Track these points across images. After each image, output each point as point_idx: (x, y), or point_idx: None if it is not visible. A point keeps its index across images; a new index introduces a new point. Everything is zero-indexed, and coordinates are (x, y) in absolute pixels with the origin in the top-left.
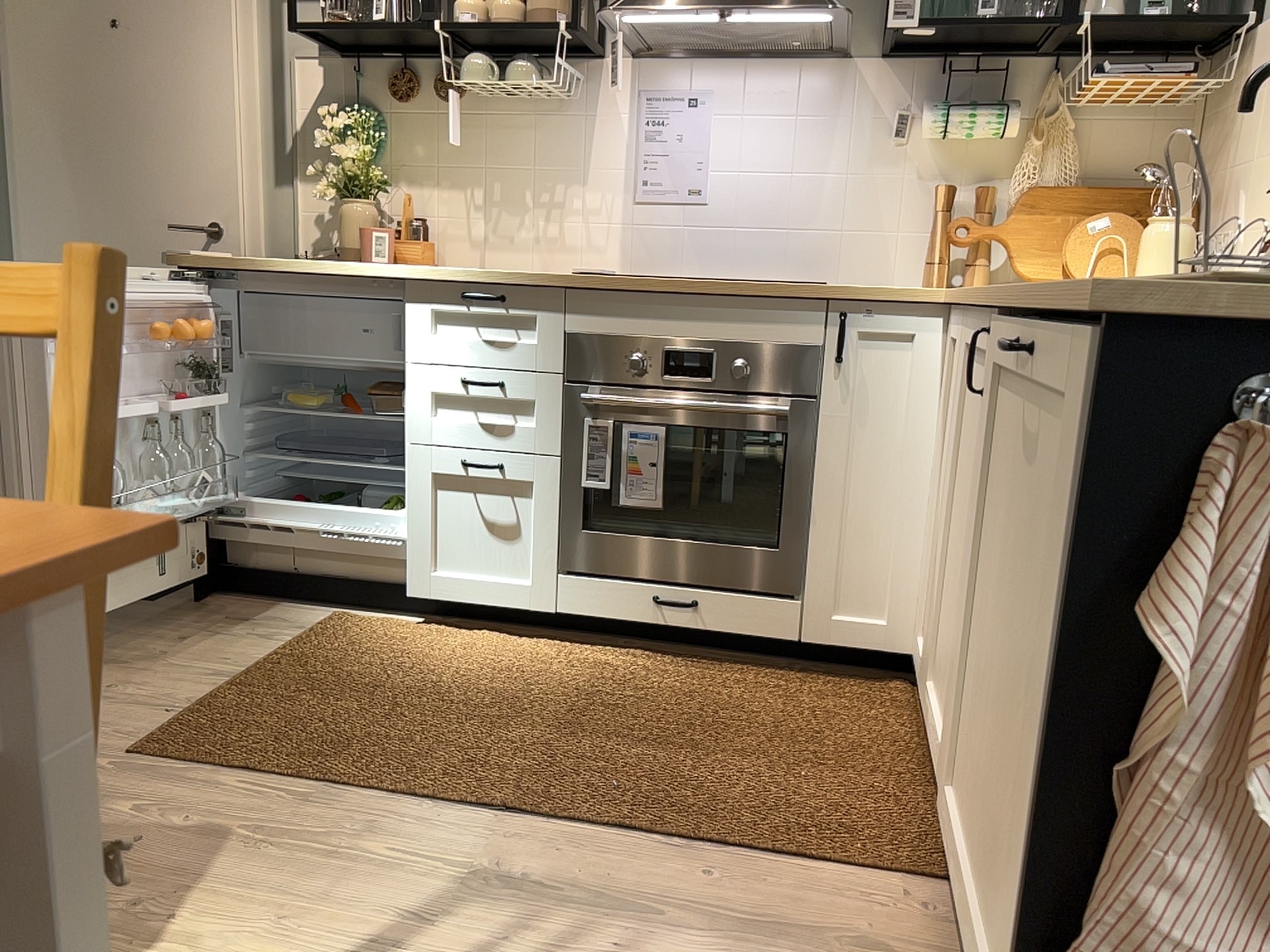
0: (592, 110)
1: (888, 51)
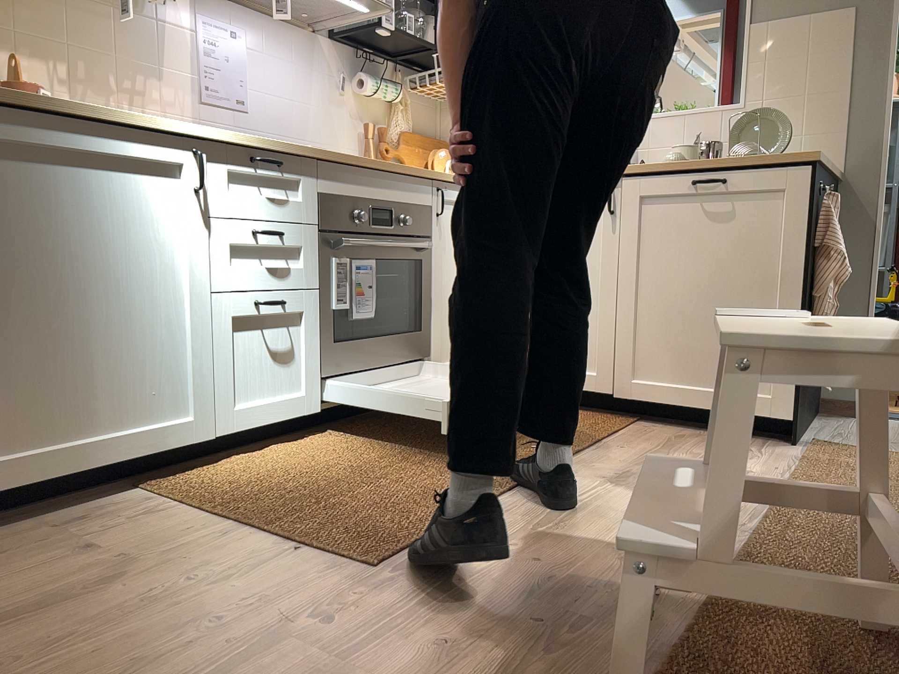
0: (166, 22)
1: (340, 38)
